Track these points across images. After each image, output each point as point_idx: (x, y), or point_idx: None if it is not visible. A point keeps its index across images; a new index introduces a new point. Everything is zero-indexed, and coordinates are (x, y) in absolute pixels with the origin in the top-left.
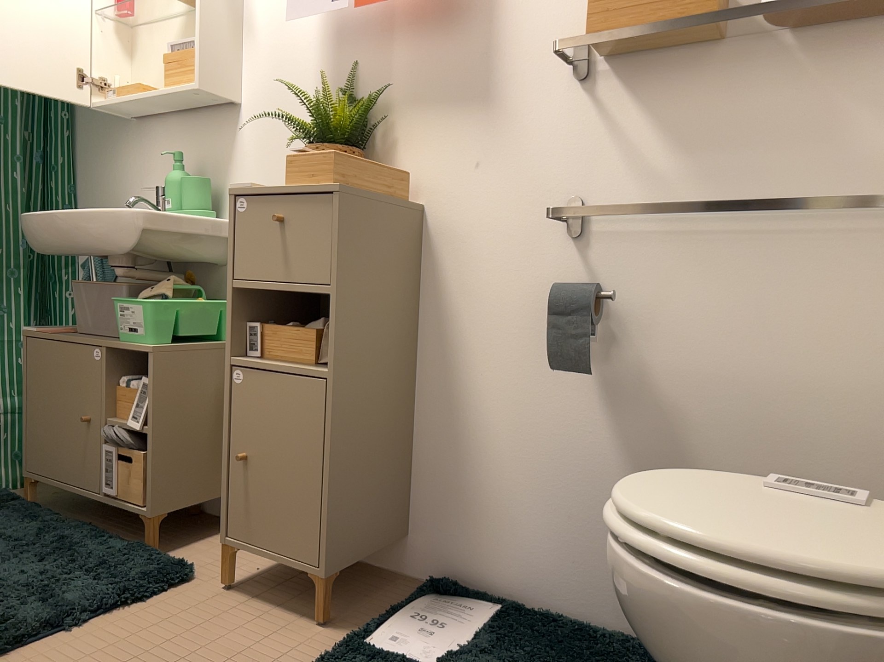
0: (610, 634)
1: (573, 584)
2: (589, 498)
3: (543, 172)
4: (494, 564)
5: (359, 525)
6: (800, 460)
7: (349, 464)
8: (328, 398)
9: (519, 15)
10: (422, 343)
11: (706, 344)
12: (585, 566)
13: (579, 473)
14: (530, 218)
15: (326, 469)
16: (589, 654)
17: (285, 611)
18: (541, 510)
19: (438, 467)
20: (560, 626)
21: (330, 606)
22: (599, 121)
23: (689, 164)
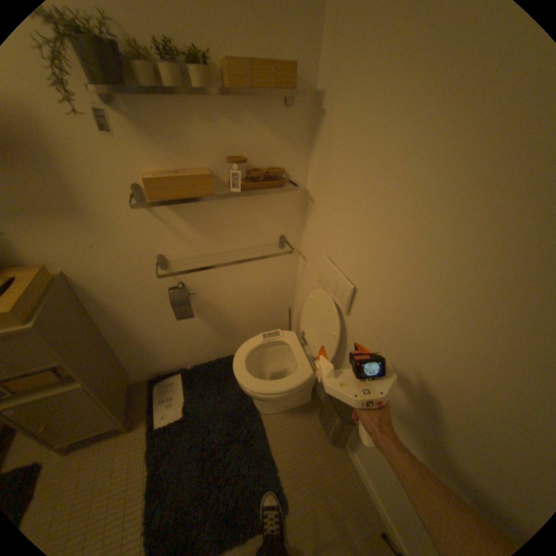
0: (215, 362)
1: (198, 355)
2: (197, 336)
3: (137, 246)
4: (169, 364)
5: (119, 398)
6: (254, 306)
7: (107, 393)
8: (88, 390)
9: (81, 163)
10: (100, 322)
11: (225, 288)
12: (201, 350)
13: (192, 332)
14: (138, 266)
15: (102, 406)
16: (216, 375)
17: (106, 440)
18: (181, 346)
19: (132, 353)
20: (202, 370)
21: (126, 425)
22: (160, 222)
23: (206, 237)
